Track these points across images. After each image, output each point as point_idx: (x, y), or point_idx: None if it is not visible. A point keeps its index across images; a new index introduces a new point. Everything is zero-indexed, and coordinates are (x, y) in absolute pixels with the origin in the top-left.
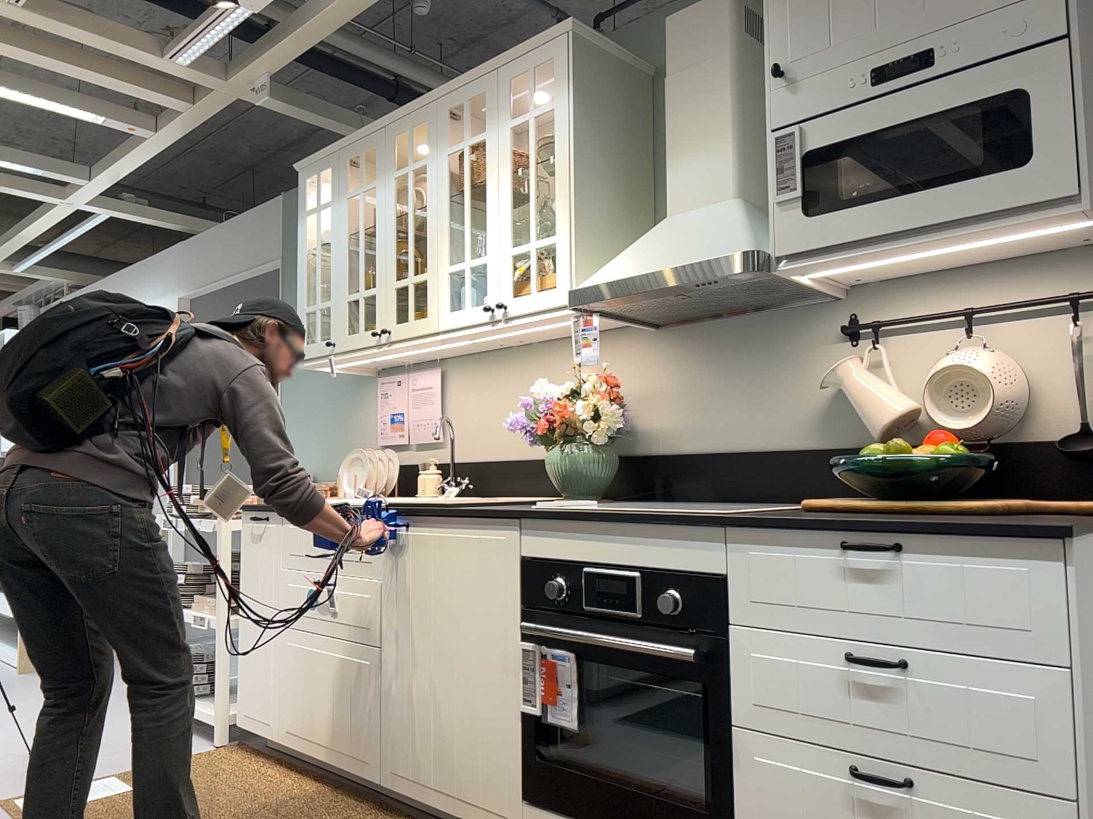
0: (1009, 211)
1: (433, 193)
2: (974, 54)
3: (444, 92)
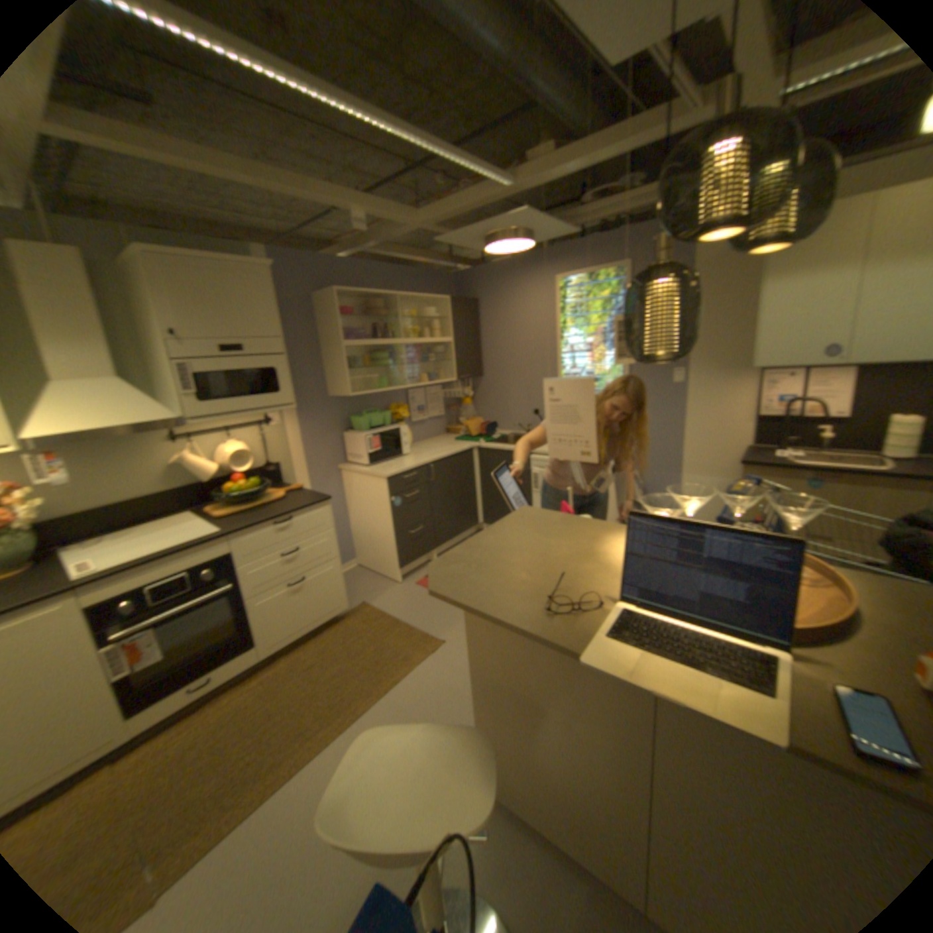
0: (272, 408)
1: None
2: (257, 353)
3: None
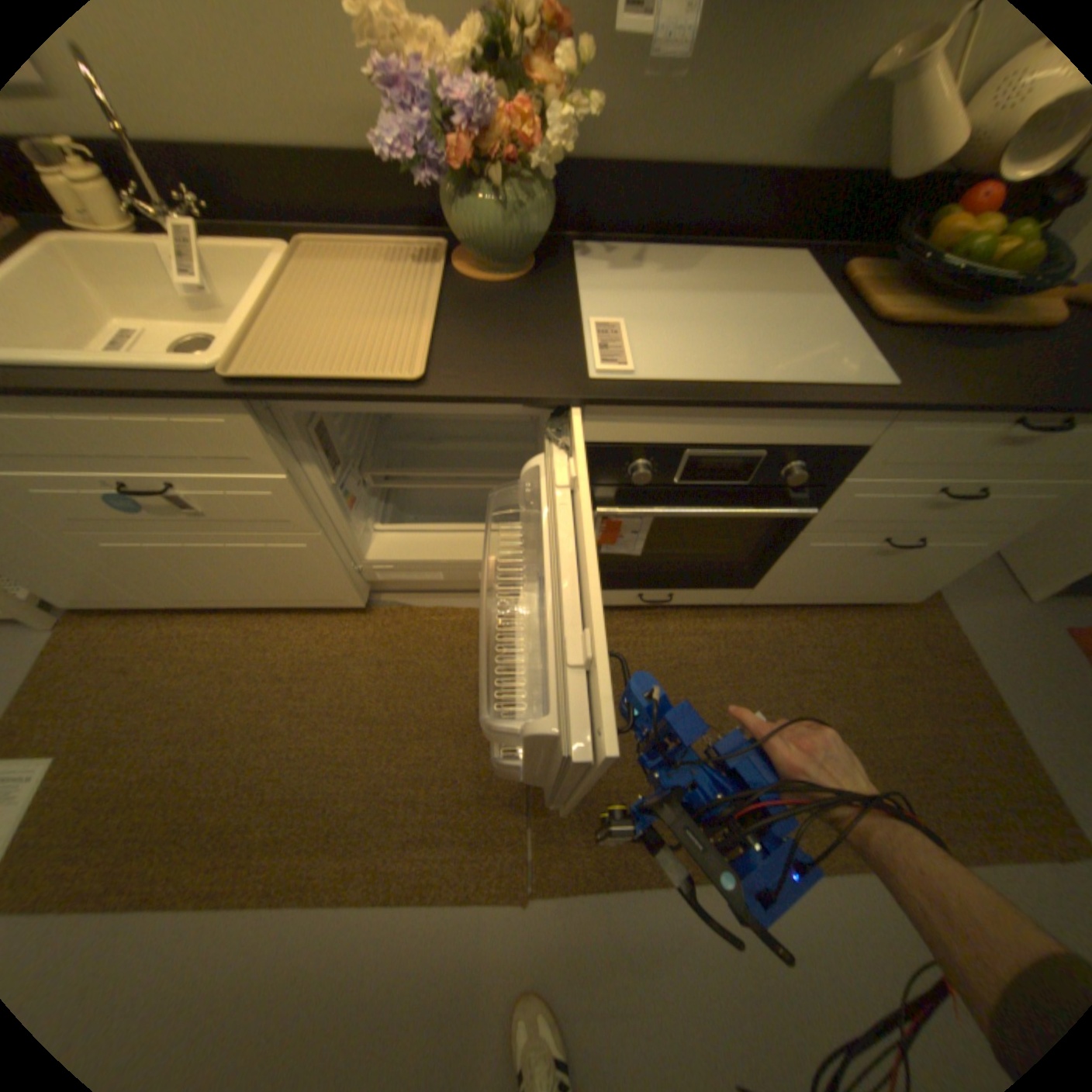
0: None
1: None
2: None
3: None
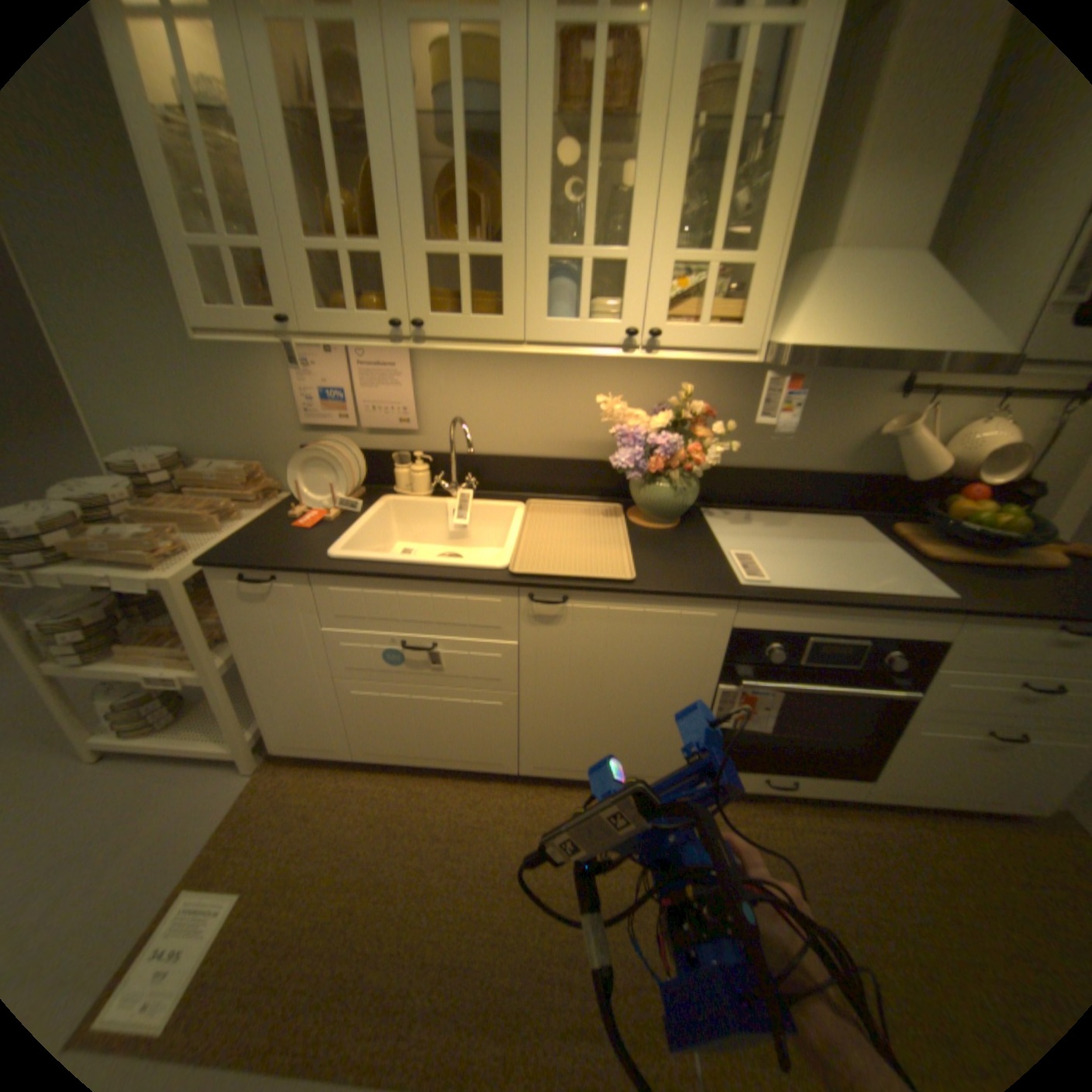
0: None
1: (516, 102)
2: None
3: None
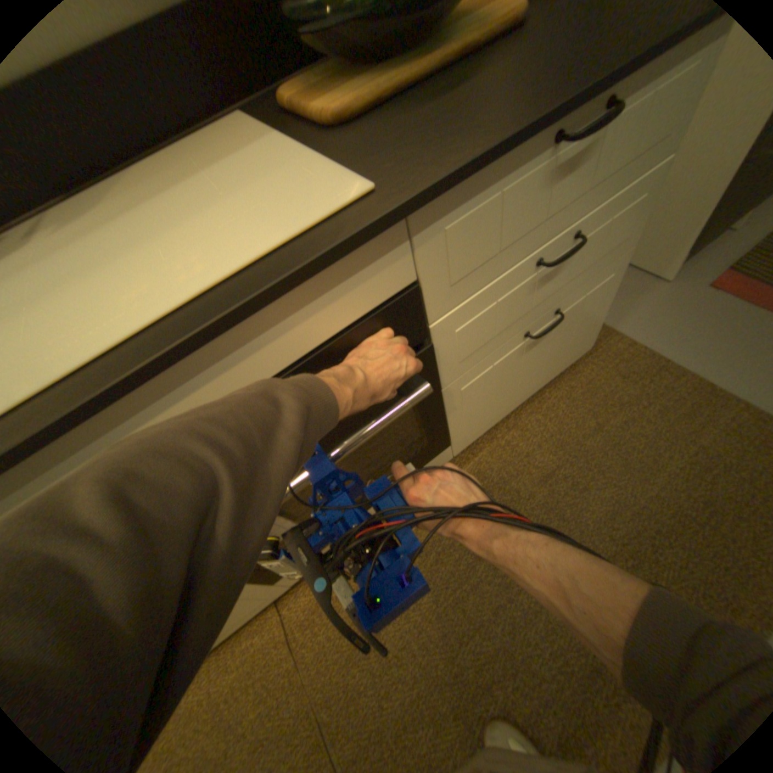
0: None
1: None
2: None
3: None
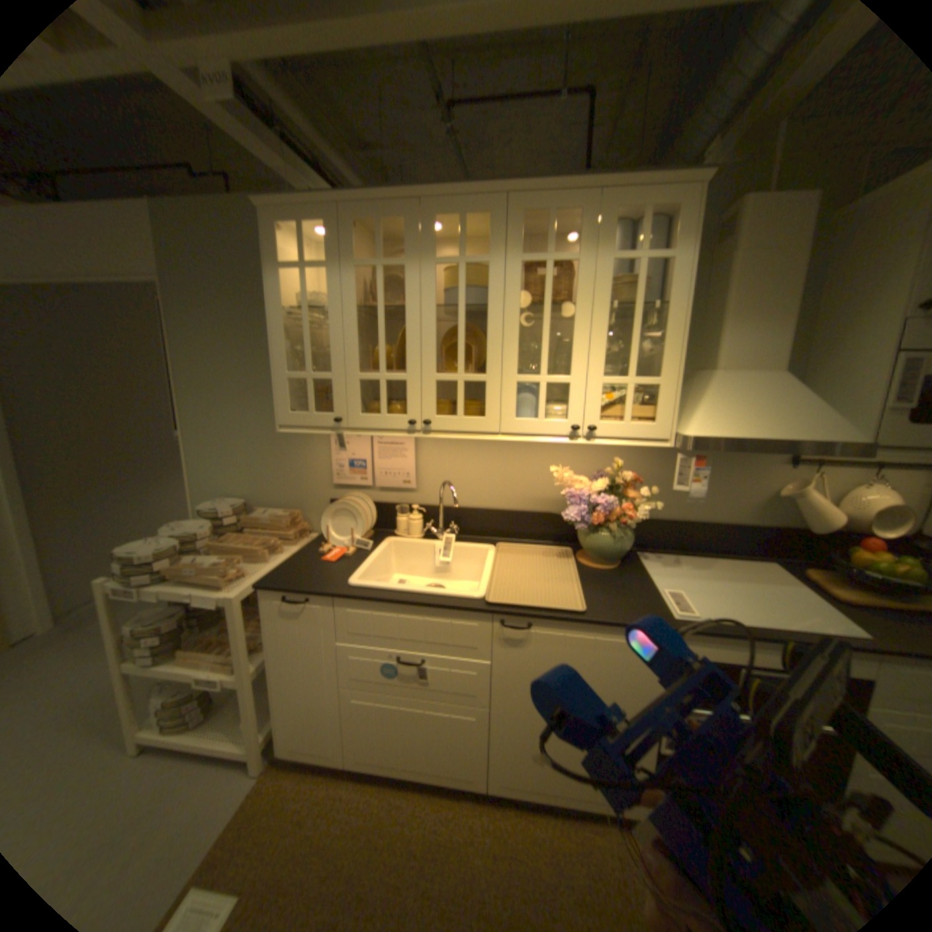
0: None
1: (498, 298)
2: None
3: (523, 187)
